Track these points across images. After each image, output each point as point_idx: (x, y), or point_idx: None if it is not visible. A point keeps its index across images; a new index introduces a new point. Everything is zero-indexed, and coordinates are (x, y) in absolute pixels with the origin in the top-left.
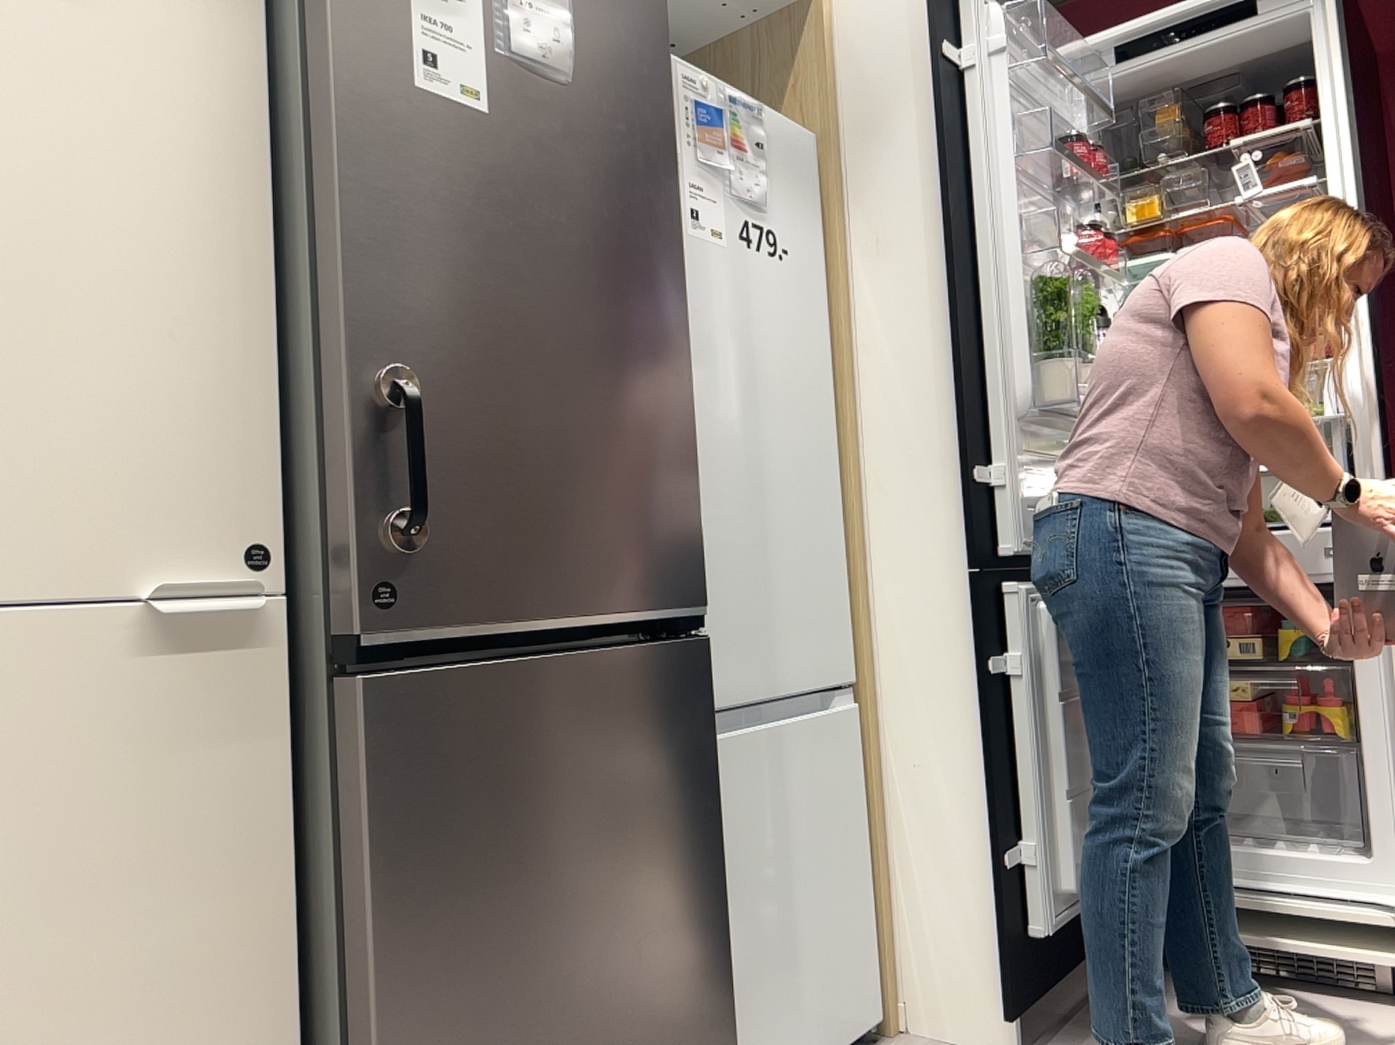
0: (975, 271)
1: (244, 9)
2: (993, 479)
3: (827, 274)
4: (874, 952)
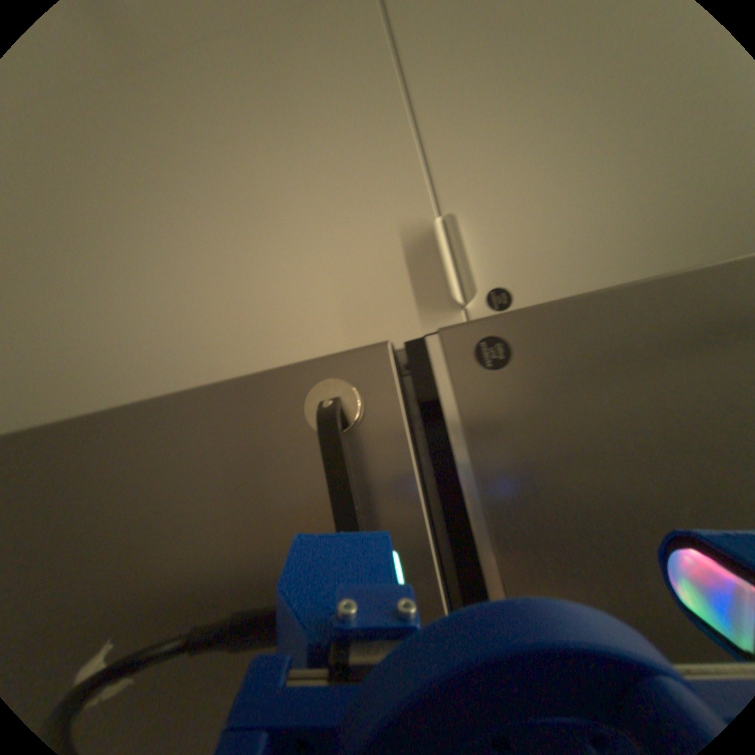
0: None
1: None
2: None
3: None
4: None
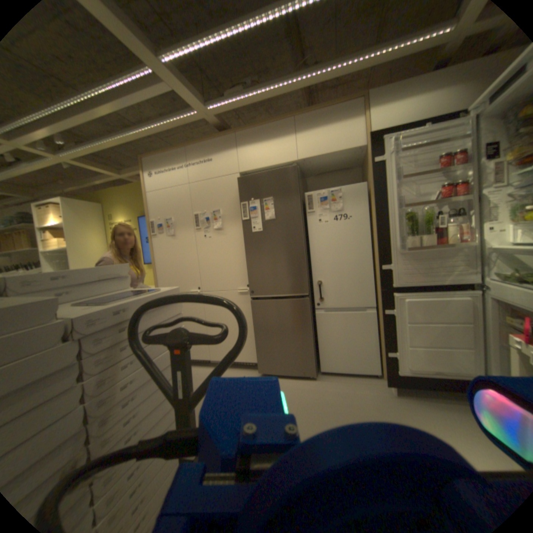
0: (387, 215)
1: (242, 226)
2: (390, 268)
3: (371, 214)
4: (382, 362)
